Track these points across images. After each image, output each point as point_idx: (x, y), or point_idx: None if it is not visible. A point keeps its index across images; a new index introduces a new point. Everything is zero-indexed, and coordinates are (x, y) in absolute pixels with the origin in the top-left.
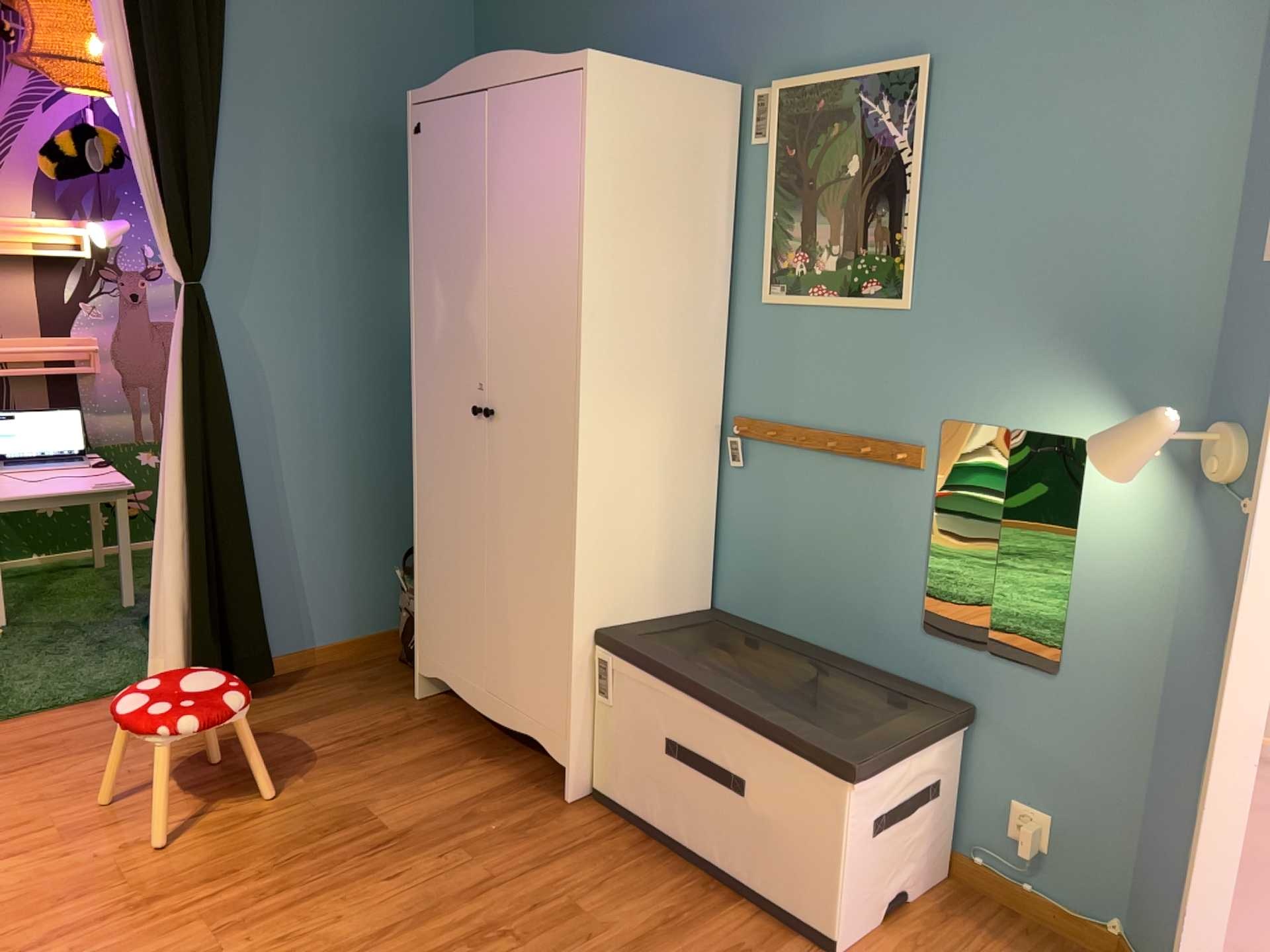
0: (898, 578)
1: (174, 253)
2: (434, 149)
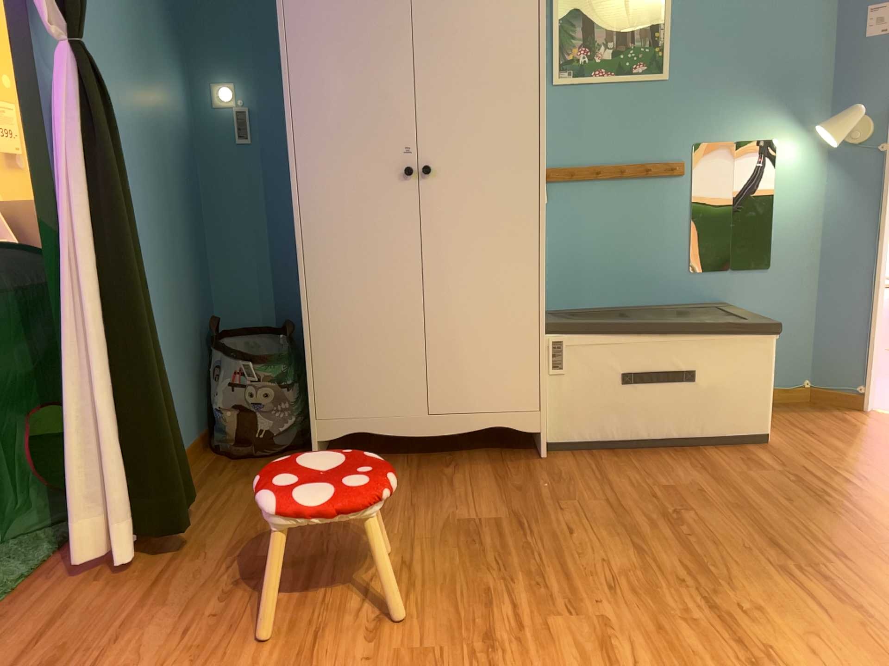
0: (670, 246)
1: (54, 5)
2: None
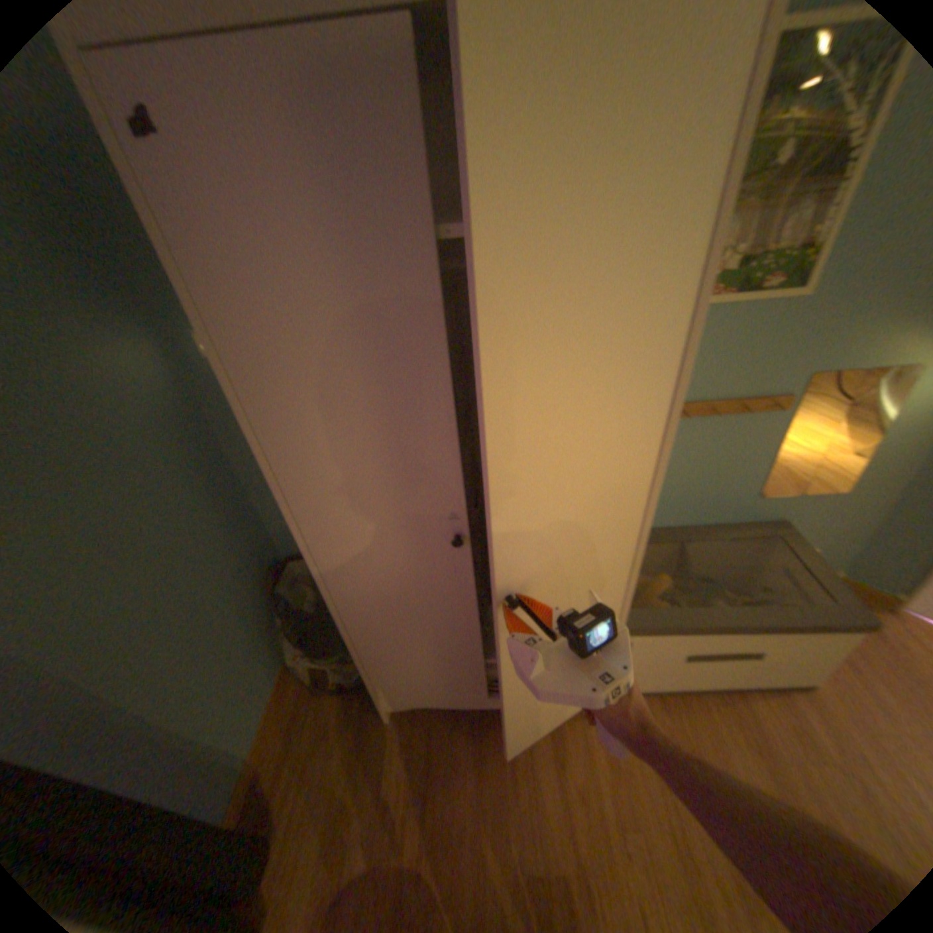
0: (748, 475)
1: None
2: (235, 173)
